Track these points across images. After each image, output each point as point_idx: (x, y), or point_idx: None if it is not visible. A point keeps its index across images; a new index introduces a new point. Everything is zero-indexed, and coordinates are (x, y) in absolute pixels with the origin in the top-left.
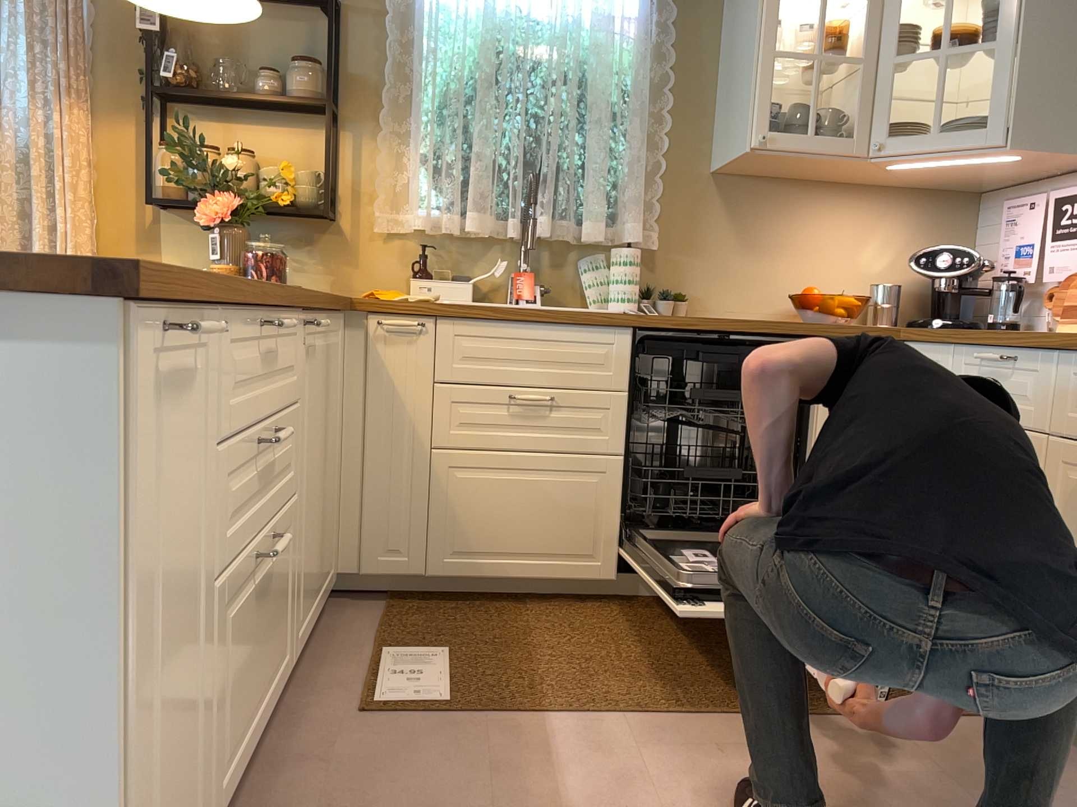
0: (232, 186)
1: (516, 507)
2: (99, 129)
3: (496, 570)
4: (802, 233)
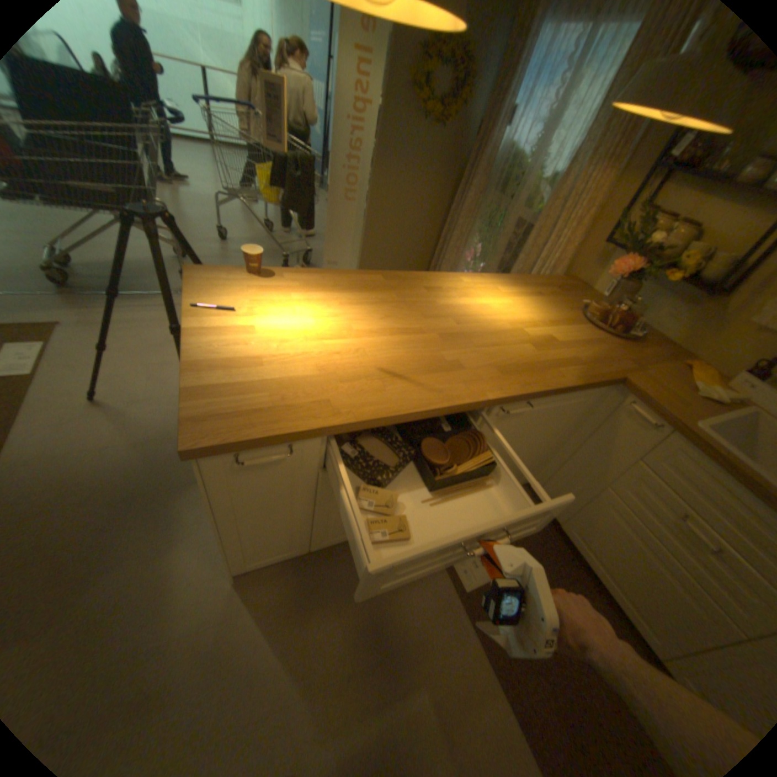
0: (651, 250)
1: (634, 562)
2: (620, 178)
3: (596, 567)
4: None
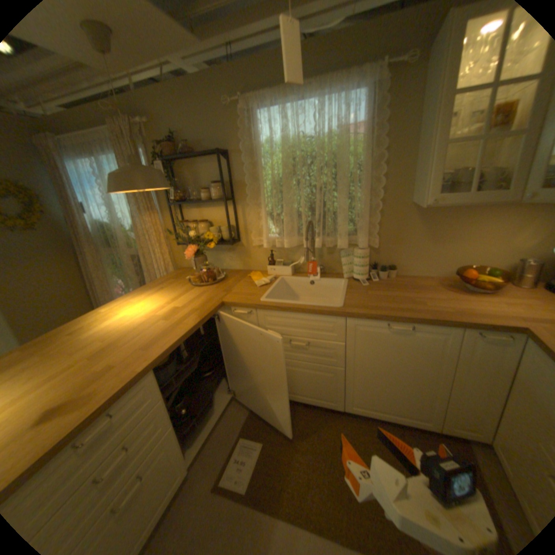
0: (195, 240)
1: (298, 379)
2: (162, 216)
3: (293, 398)
4: (472, 230)
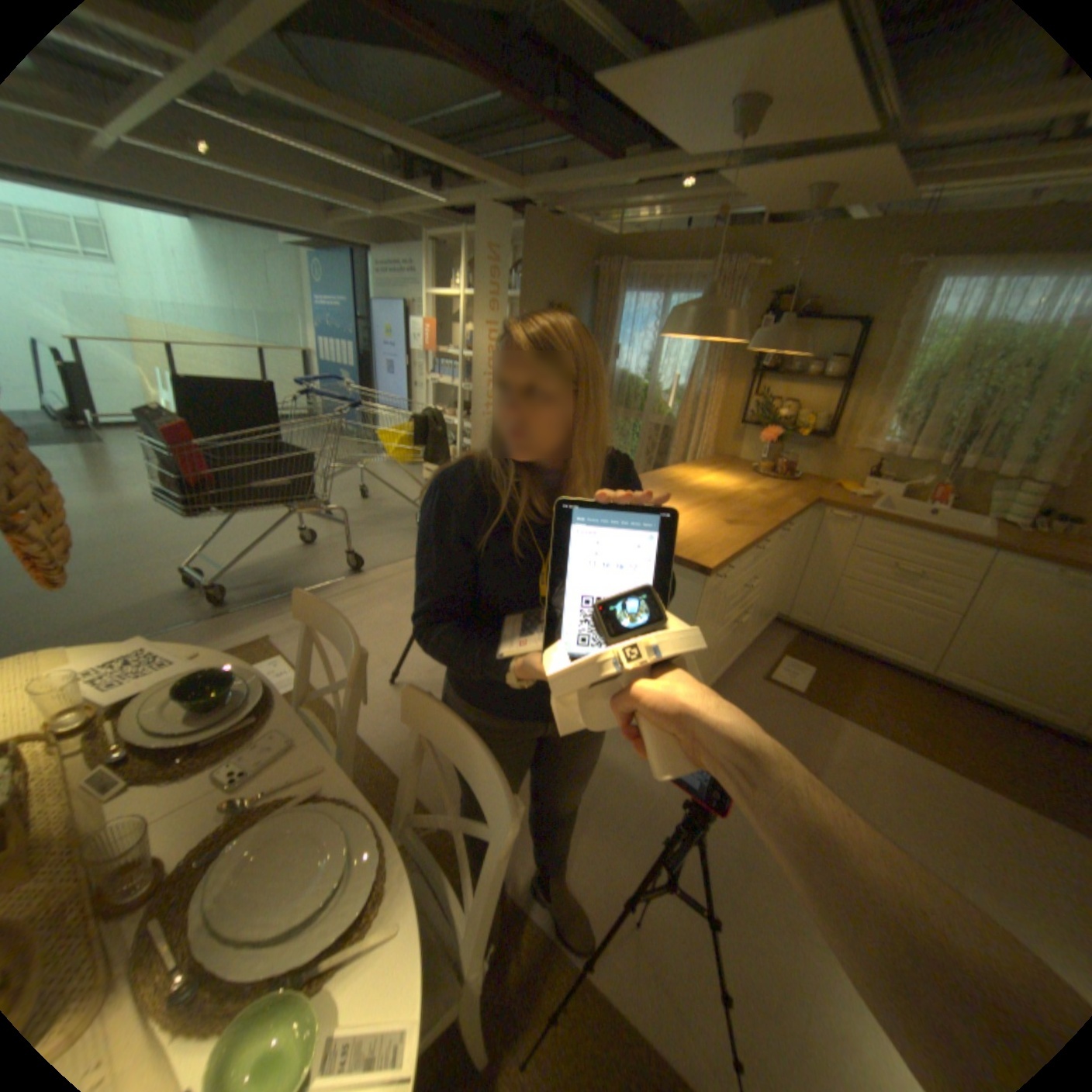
0: (780, 422)
1: (881, 618)
2: (727, 383)
3: (859, 642)
4: None
